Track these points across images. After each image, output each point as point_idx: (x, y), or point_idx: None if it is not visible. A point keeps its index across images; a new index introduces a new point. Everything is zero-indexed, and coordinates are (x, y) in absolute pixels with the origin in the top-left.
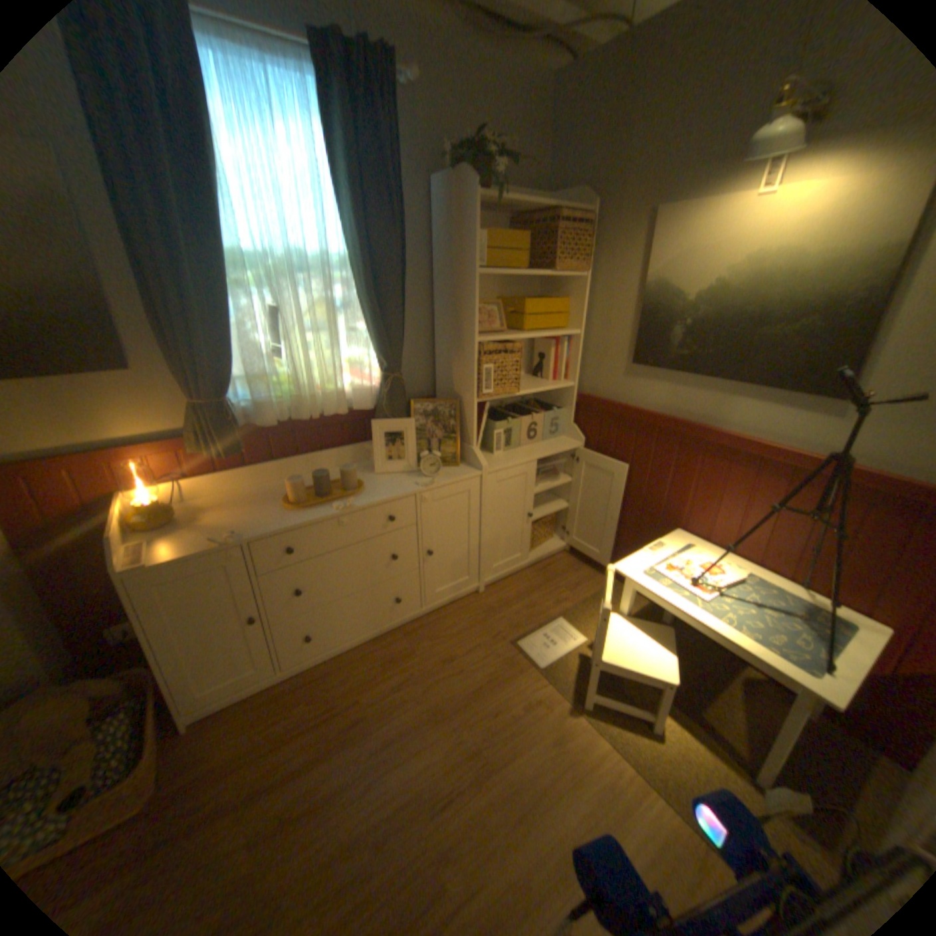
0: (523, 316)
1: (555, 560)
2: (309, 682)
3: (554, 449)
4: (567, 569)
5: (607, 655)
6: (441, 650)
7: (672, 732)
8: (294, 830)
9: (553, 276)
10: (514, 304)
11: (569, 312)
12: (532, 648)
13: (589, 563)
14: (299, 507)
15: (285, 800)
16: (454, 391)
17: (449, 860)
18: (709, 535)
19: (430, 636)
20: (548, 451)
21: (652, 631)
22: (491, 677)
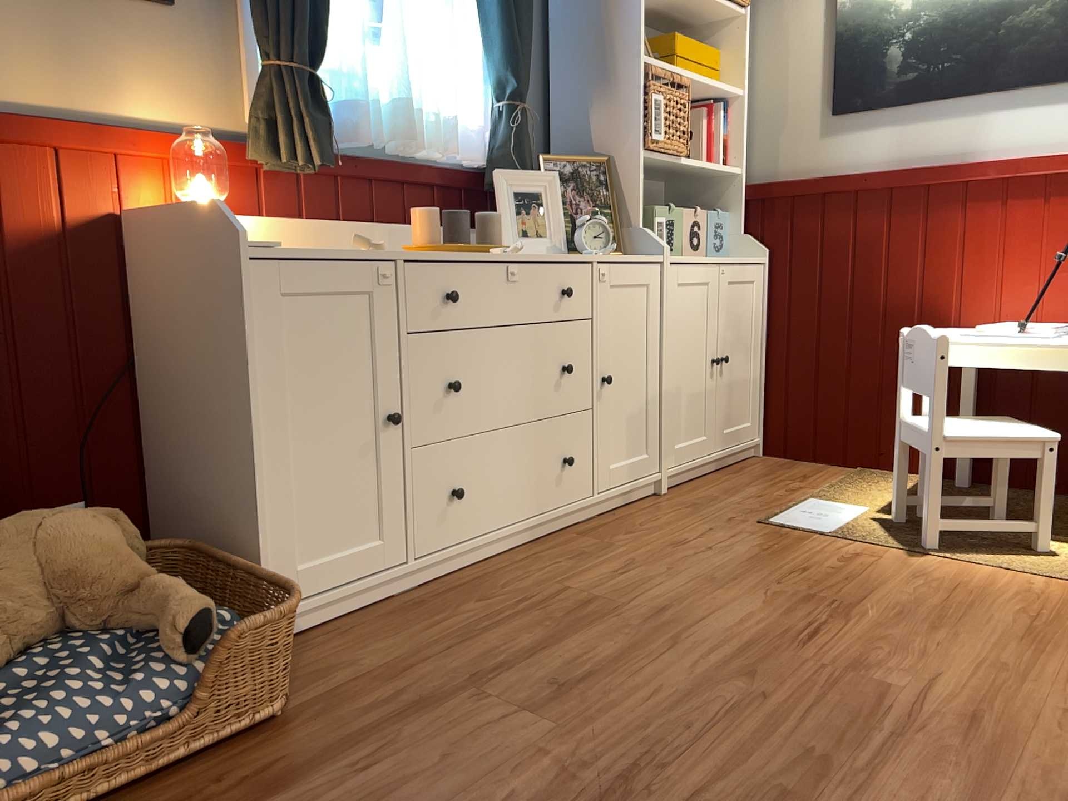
0: (672, 58)
1: (748, 463)
2: (458, 585)
3: (733, 258)
4: (774, 467)
5: (945, 431)
6: (656, 538)
7: (1056, 546)
8: (591, 687)
9: (691, 25)
10: (654, 46)
11: (721, 70)
12: (796, 520)
13: (802, 460)
14: (443, 245)
15: (545, 670)
16: (595, 151)
17: (866, 665)
18: (994, 318)
19: (624, 531)
20: (726, 258)
21: (980, 418)
22: (761, 546)
